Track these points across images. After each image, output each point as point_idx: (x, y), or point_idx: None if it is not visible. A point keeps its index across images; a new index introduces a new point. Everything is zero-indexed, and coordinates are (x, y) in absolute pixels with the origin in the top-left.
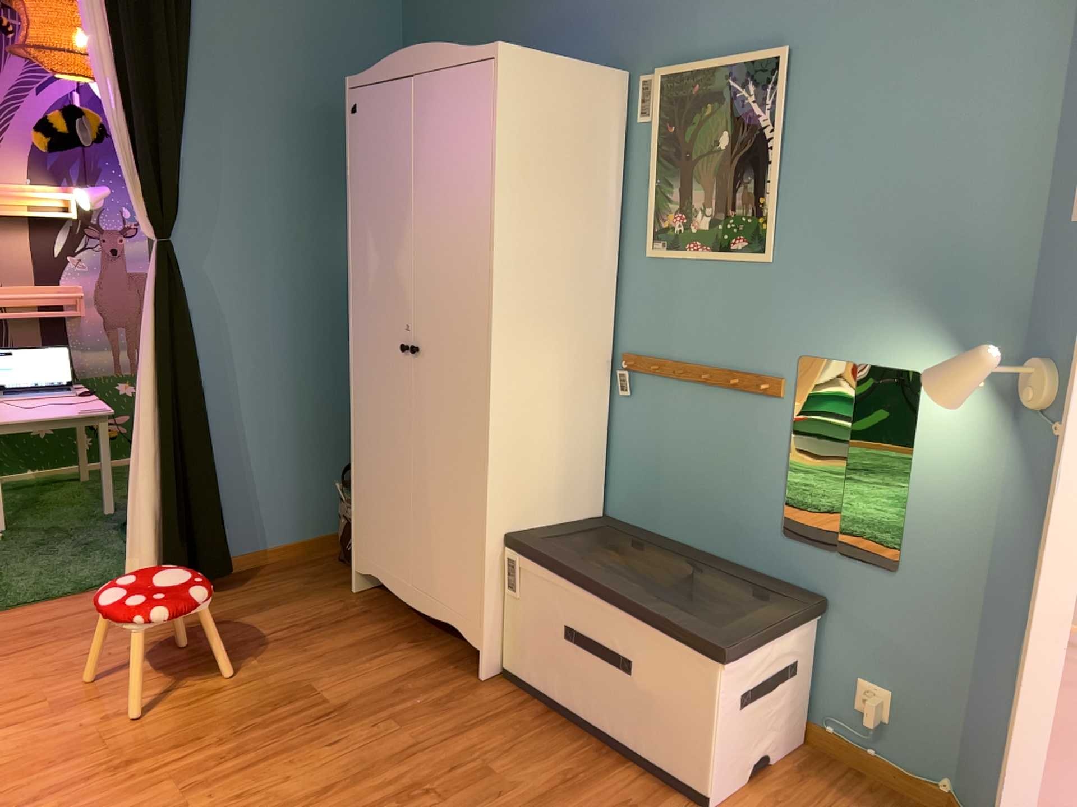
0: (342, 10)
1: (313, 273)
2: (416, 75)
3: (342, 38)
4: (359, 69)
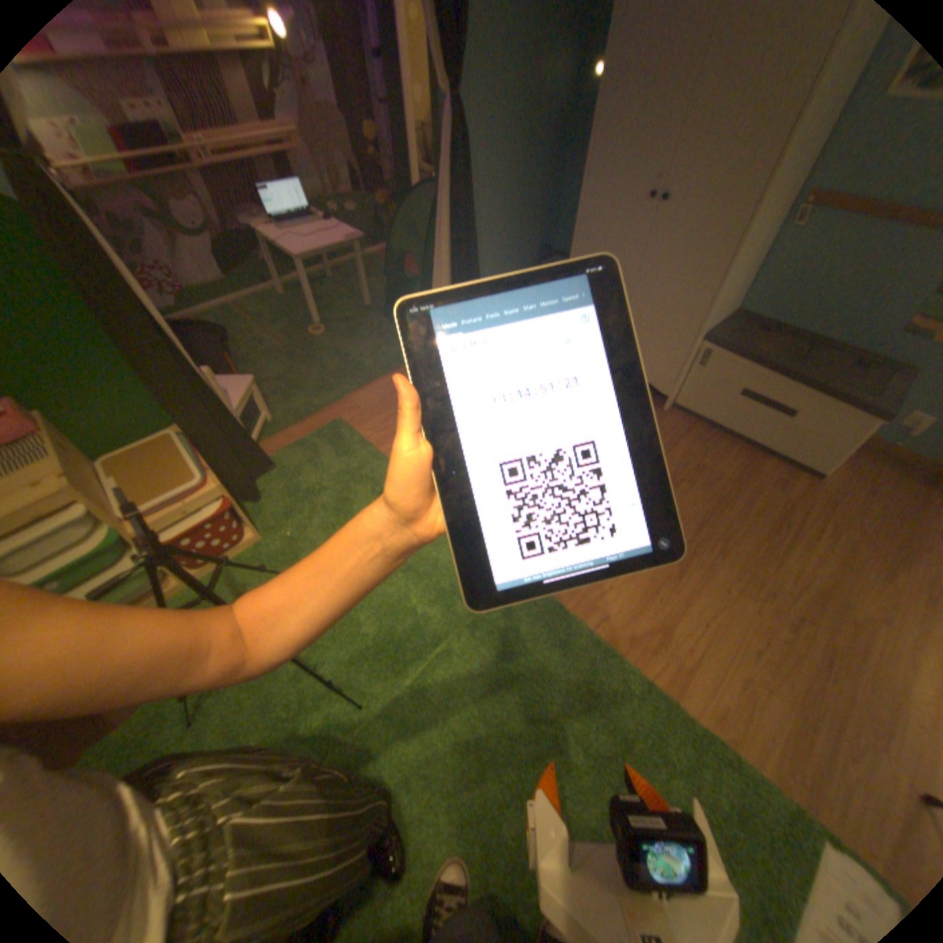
0: None
1: (527, 112)
2: None
3: None
4: None
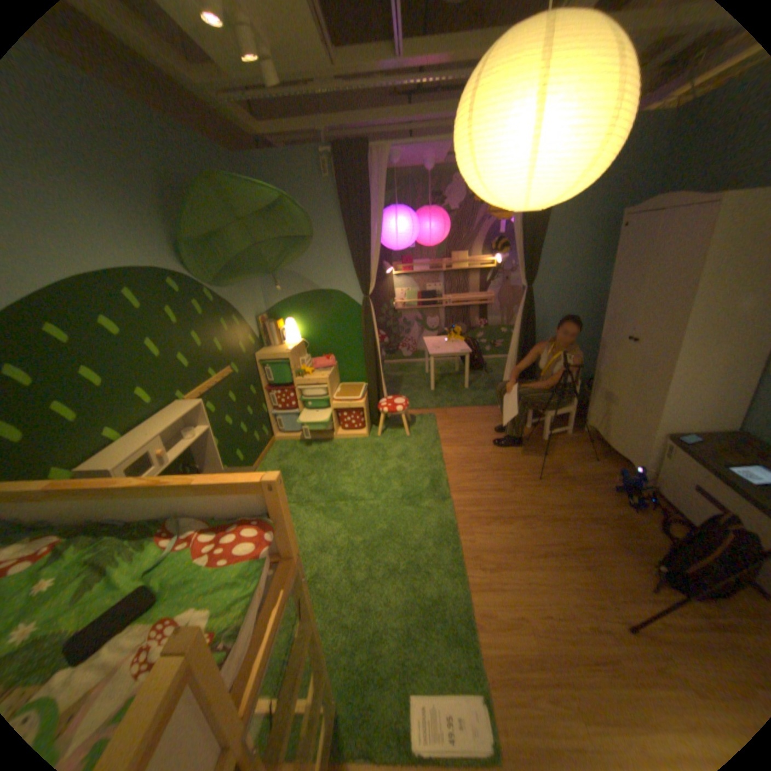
0: (628, 166)
1: (590, 295)
2: (665, 209)
3: (626, 180)
4: (632, 194)
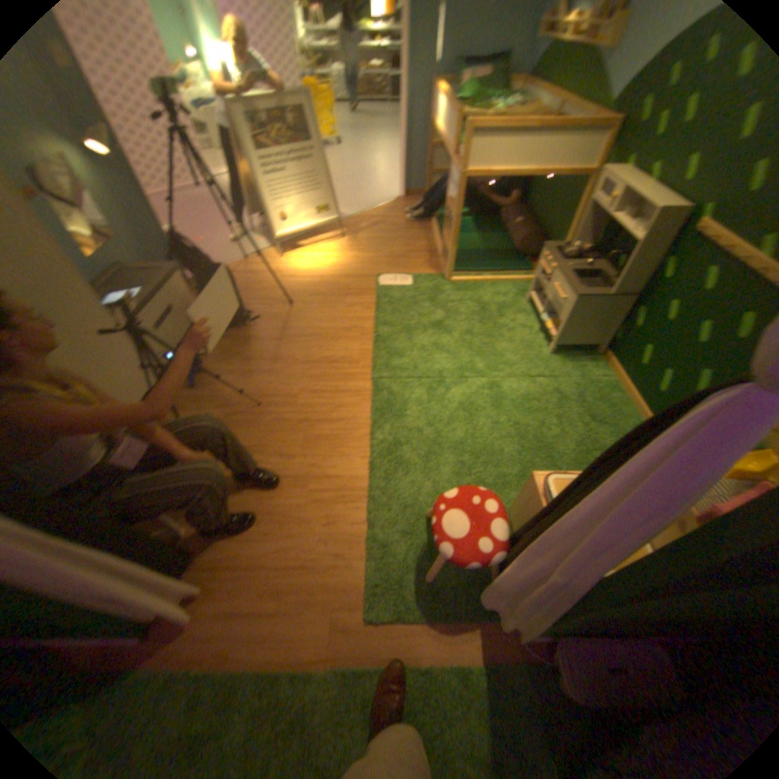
0: None
1: None
2: None
3: None
4: None
